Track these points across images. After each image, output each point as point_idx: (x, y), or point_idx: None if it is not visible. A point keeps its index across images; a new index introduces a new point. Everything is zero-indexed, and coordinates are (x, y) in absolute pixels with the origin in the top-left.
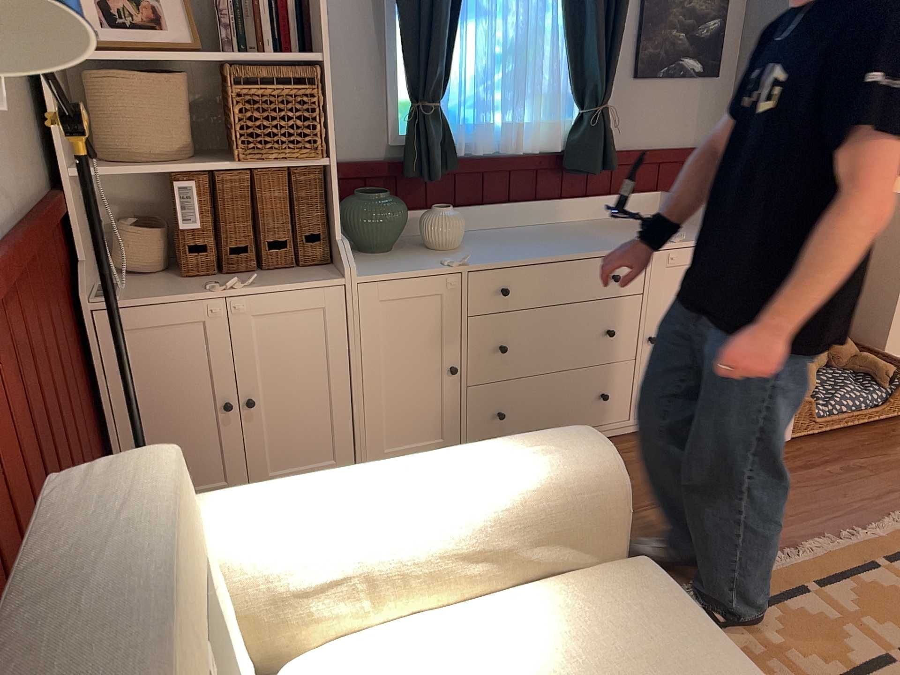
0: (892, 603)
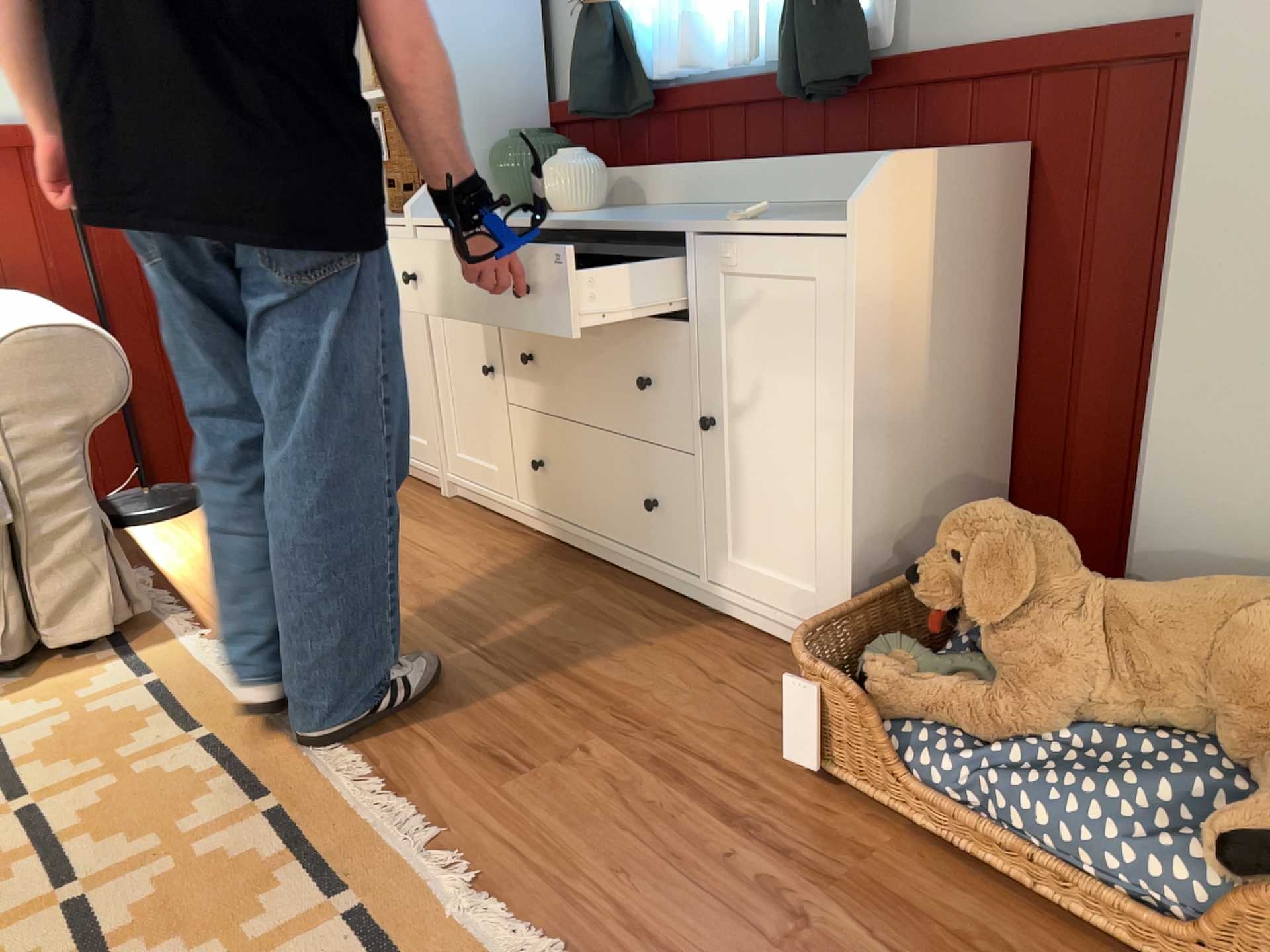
0: (216, 904)
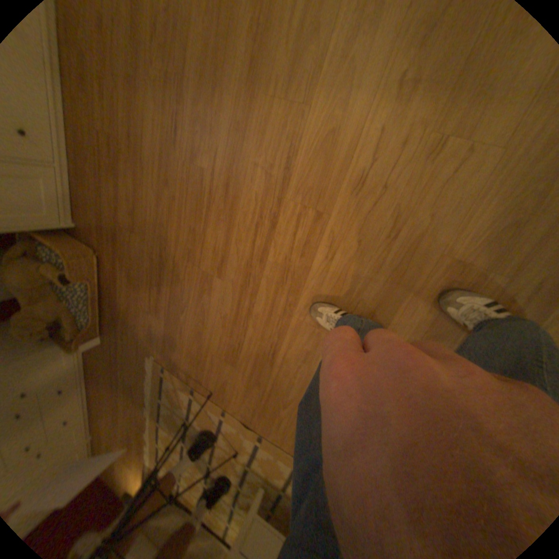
0: (166, 421)
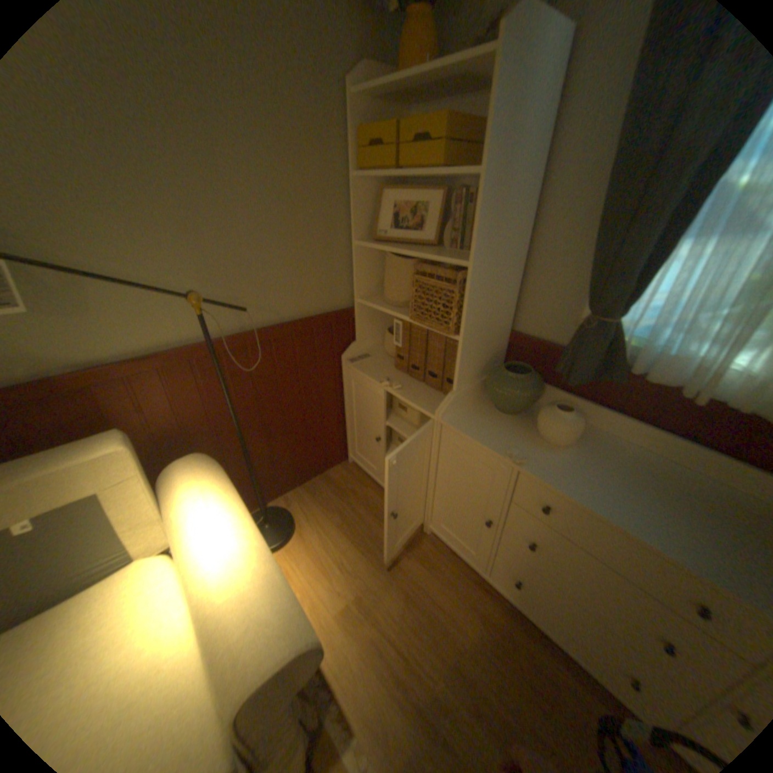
0: None
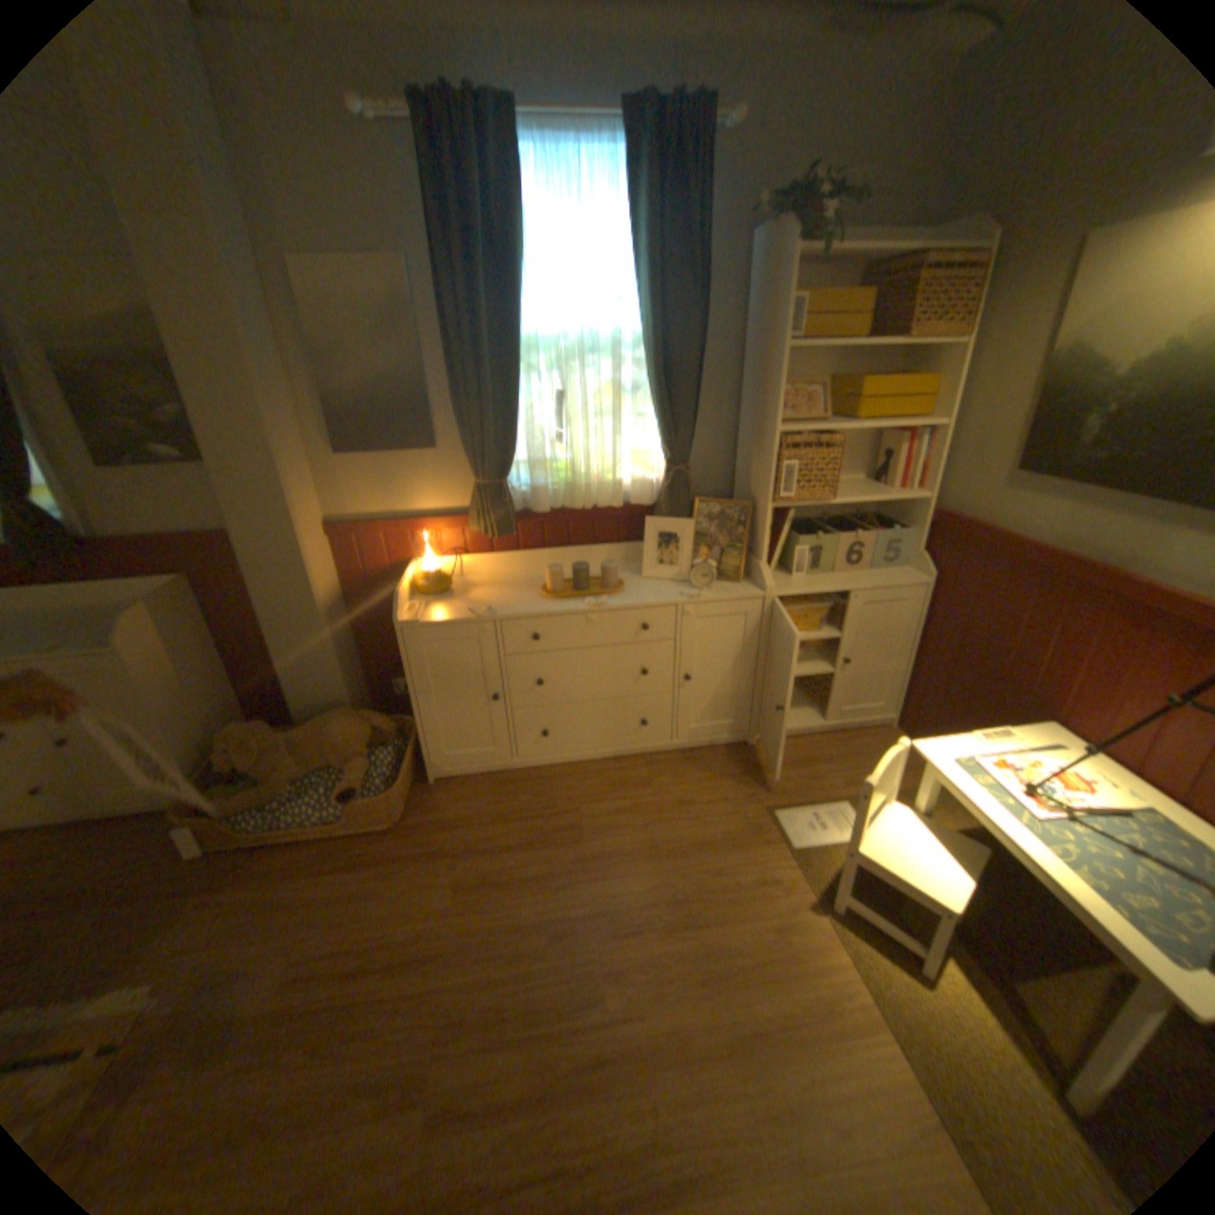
0: None
